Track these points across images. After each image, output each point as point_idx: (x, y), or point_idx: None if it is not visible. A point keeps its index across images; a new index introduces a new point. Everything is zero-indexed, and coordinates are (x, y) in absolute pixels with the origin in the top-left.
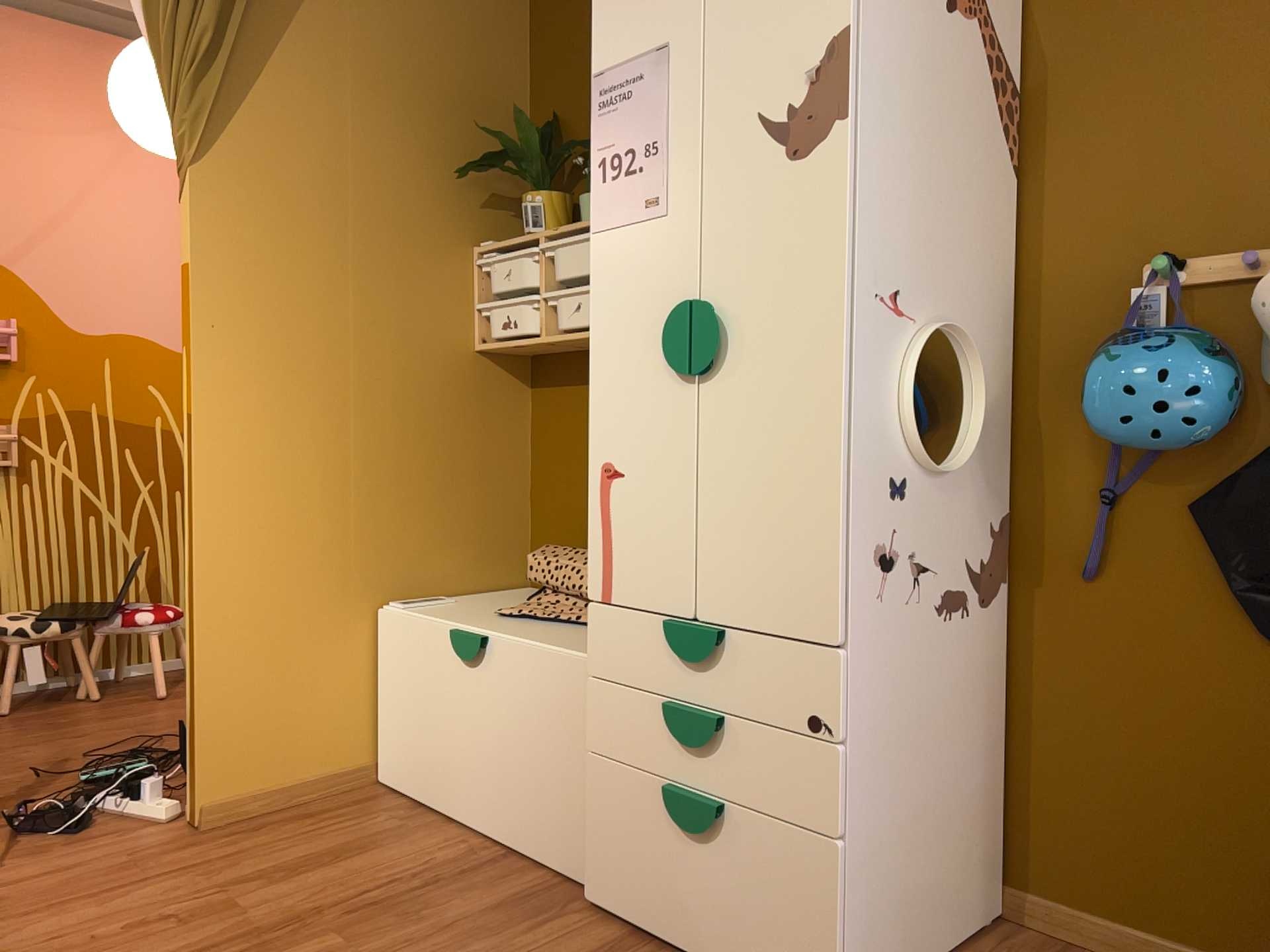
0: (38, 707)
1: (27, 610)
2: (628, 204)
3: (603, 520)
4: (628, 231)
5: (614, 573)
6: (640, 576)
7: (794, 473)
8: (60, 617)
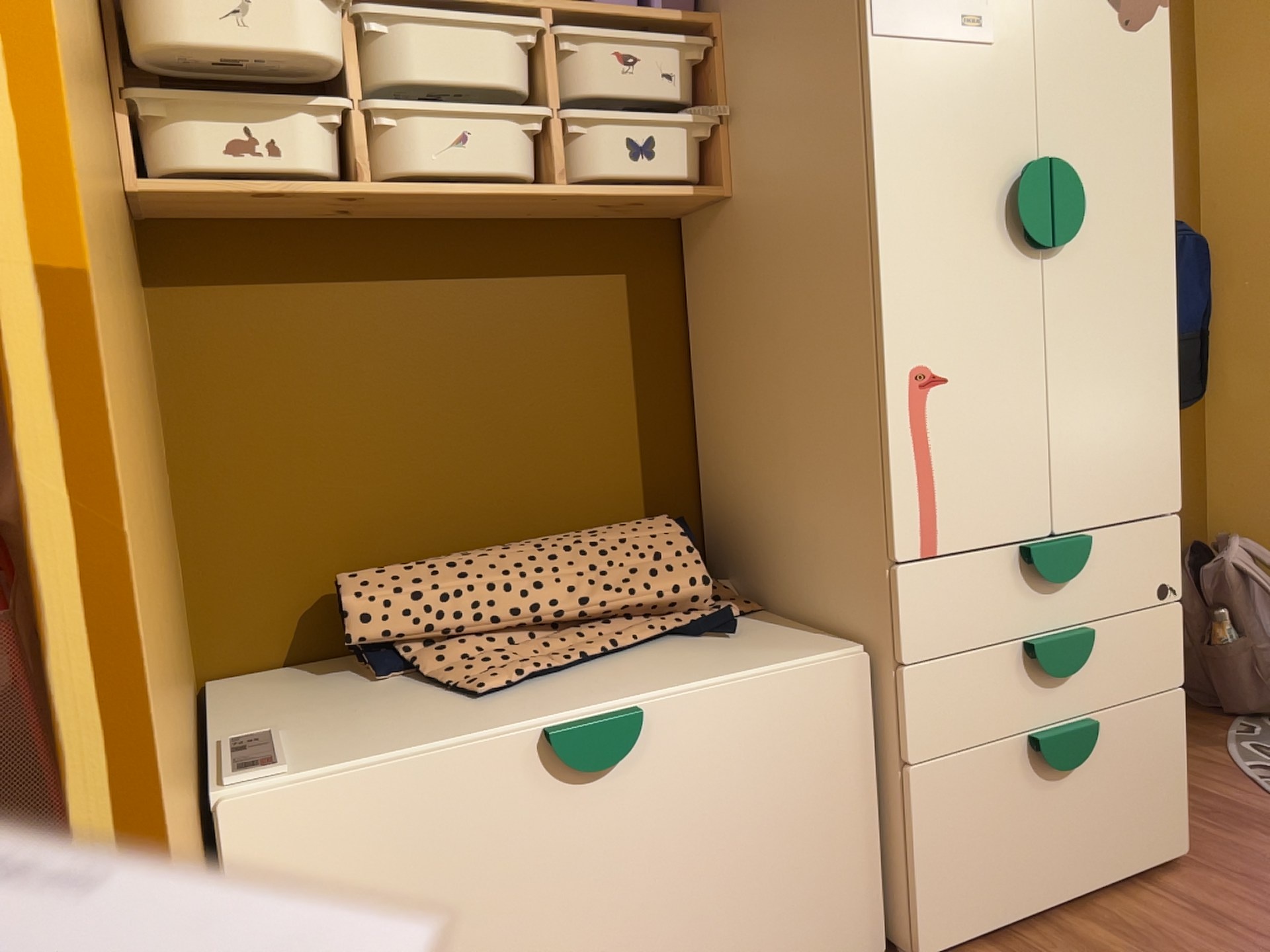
0: None
1: None
2: (934, 12)
3: (919, 446)
4: (935, 50)
5: (942, 512)
6: (980, 505)
7: (1140, 353)
8: None
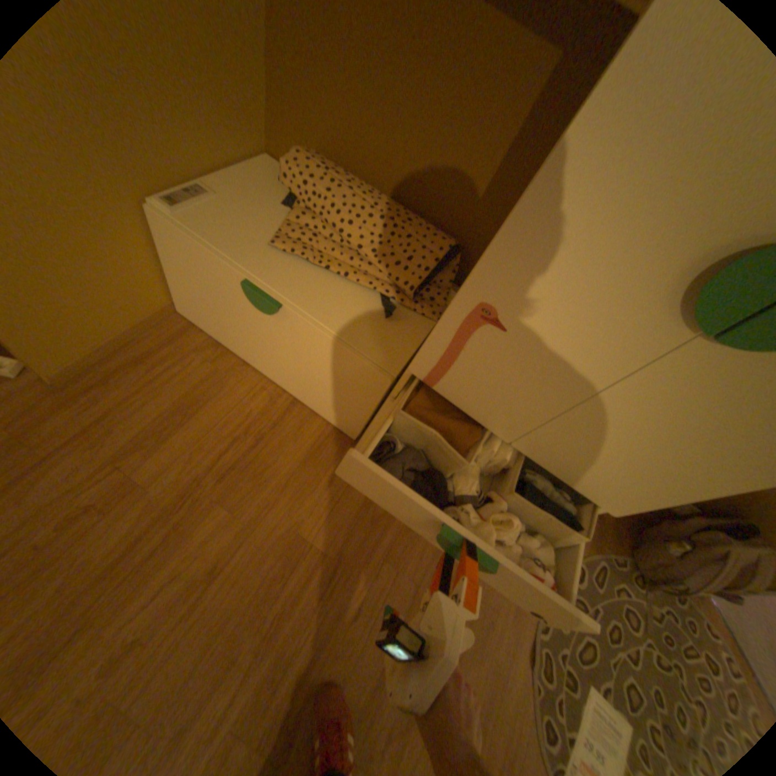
0: None
1: None
2: None
3: (456, 341)
4: None
5: (447, 377)
6: (474, 396)
7: (706, 461)
8: None
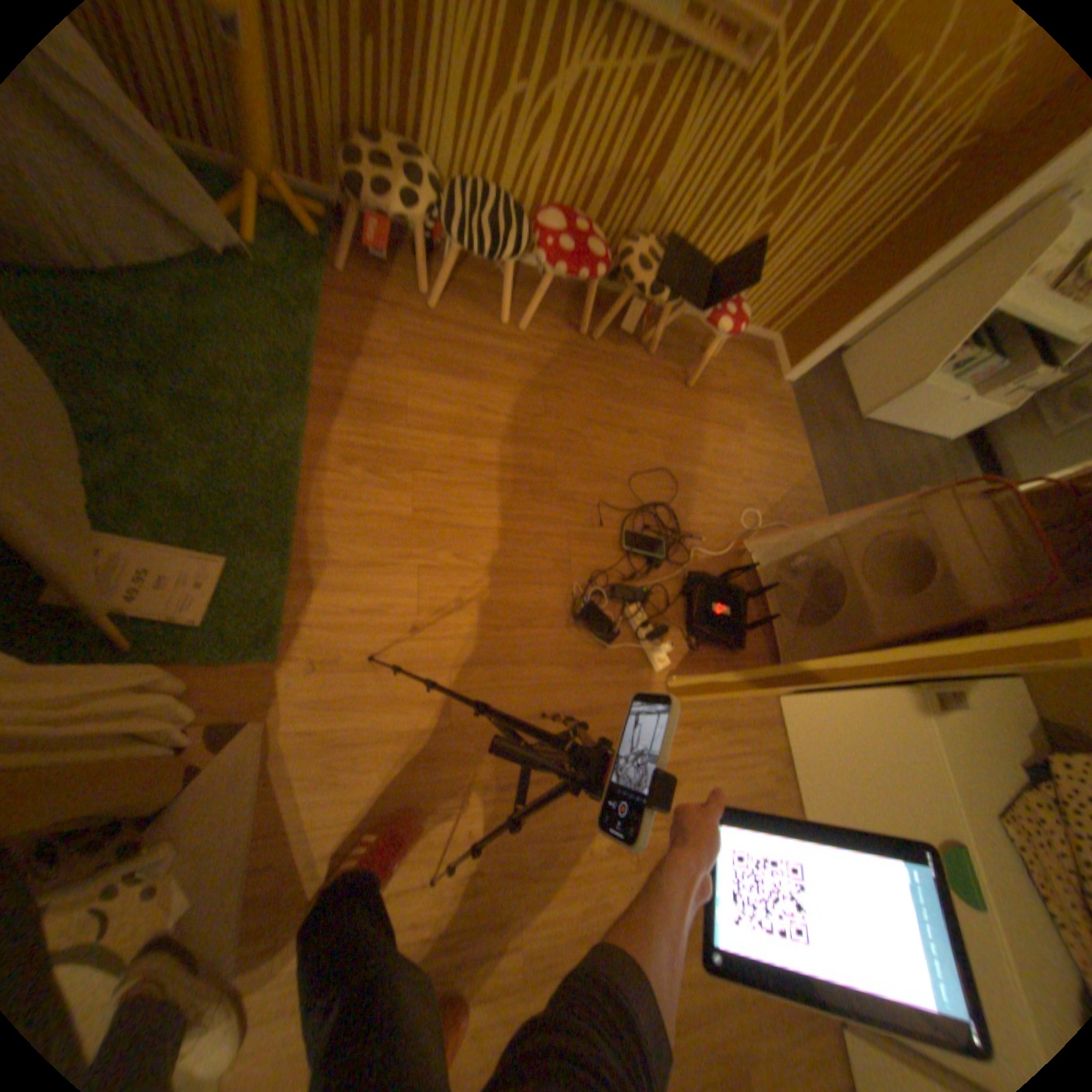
0: (615, 342)
1: (651, 240)
2: None
3: None
4: None
5: None
6: None
7: None
8: (671, 287)
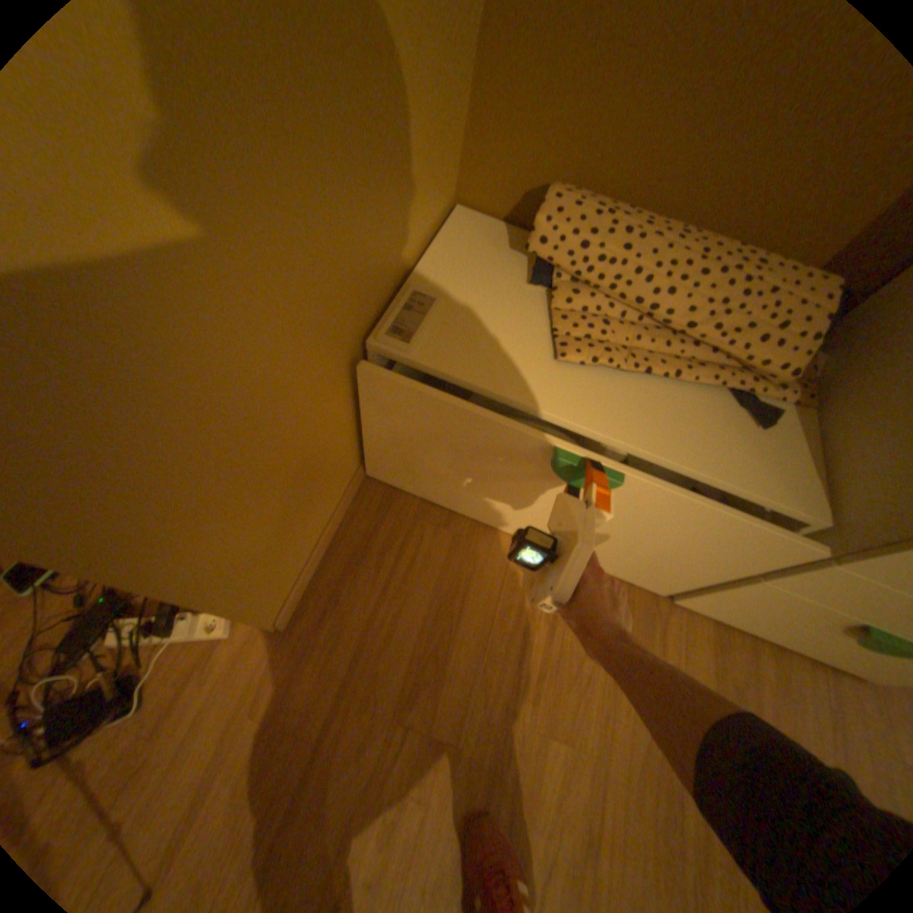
0: None
1: None
2: None
3: None
4: None
5: None
6: None
7: None
8: None
